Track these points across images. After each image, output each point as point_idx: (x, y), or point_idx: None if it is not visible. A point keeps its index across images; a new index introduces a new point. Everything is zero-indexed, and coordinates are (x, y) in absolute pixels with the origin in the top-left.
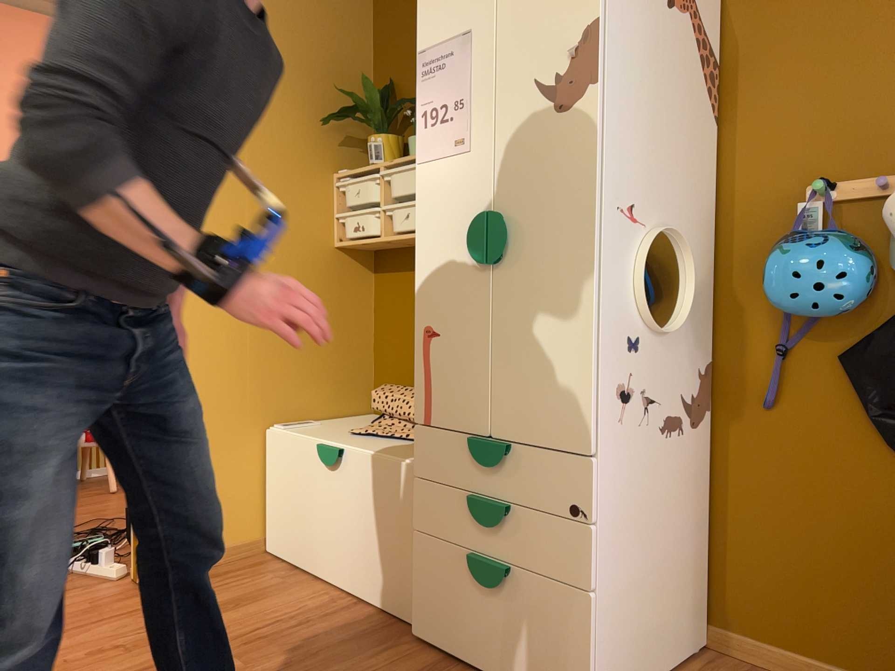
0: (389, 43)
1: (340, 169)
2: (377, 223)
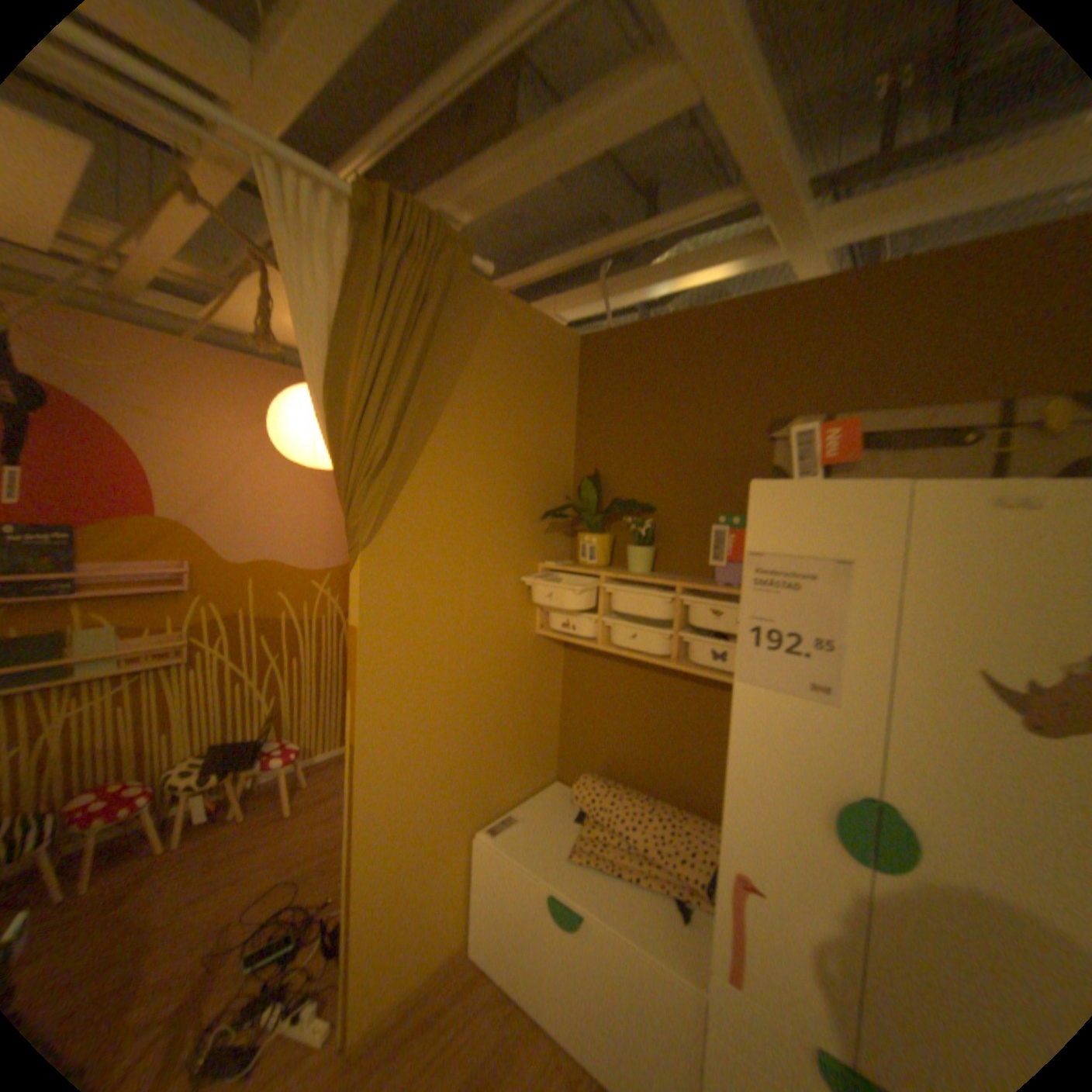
0: (595, 432)
1: (544, 557)
2: (590, 627)
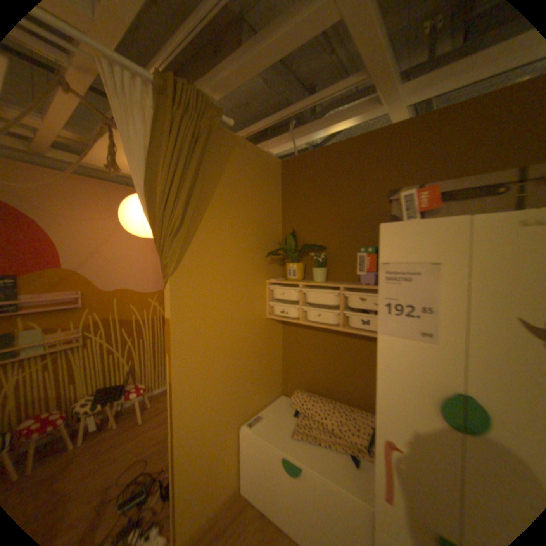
0: (291, 210)
1: (268, 276)
2: (295, 312)
